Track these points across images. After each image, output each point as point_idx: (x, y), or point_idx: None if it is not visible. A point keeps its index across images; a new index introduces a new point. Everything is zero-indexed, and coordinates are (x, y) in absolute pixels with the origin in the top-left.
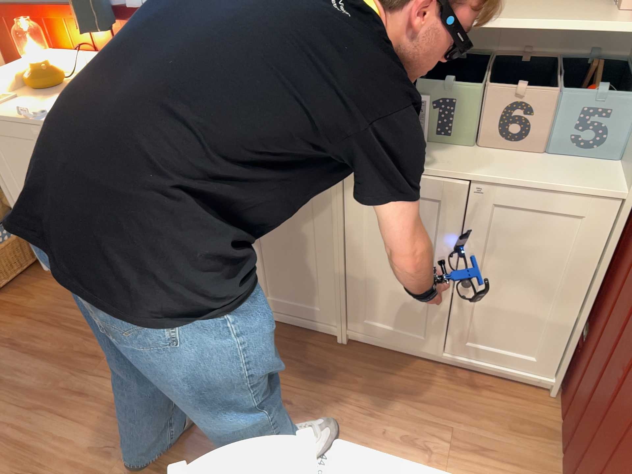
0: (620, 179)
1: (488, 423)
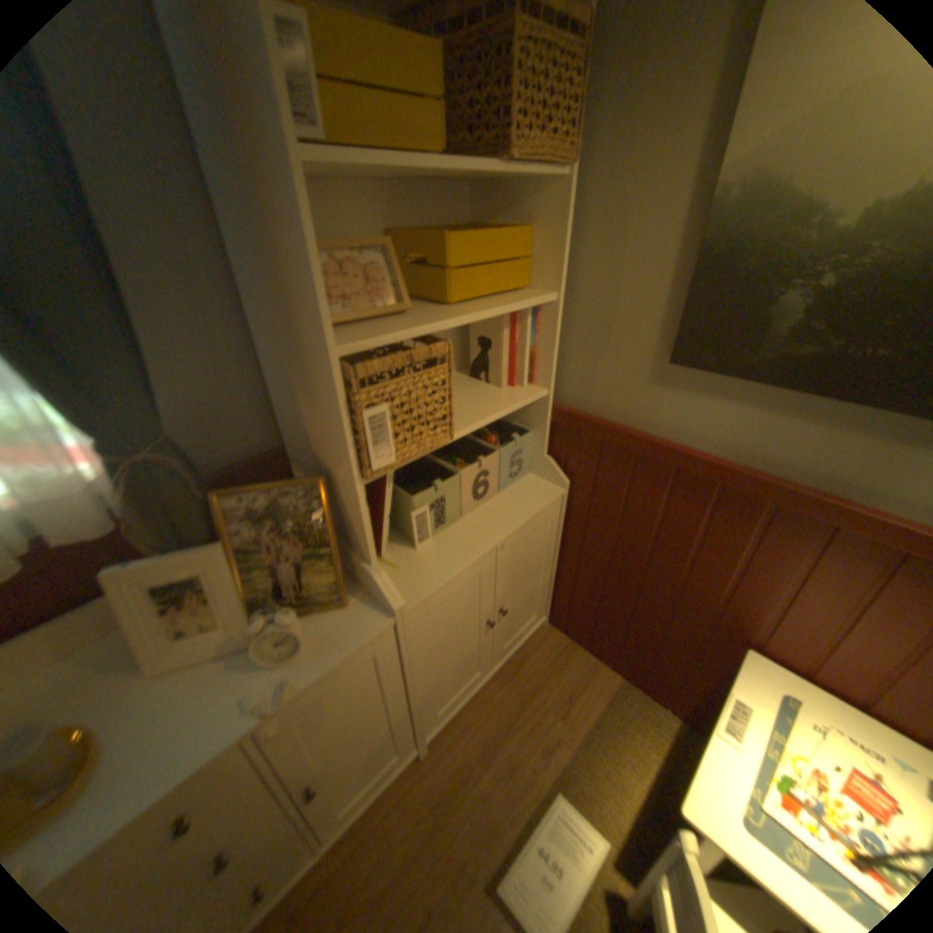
0: (552, 480)
1: (554, 681)
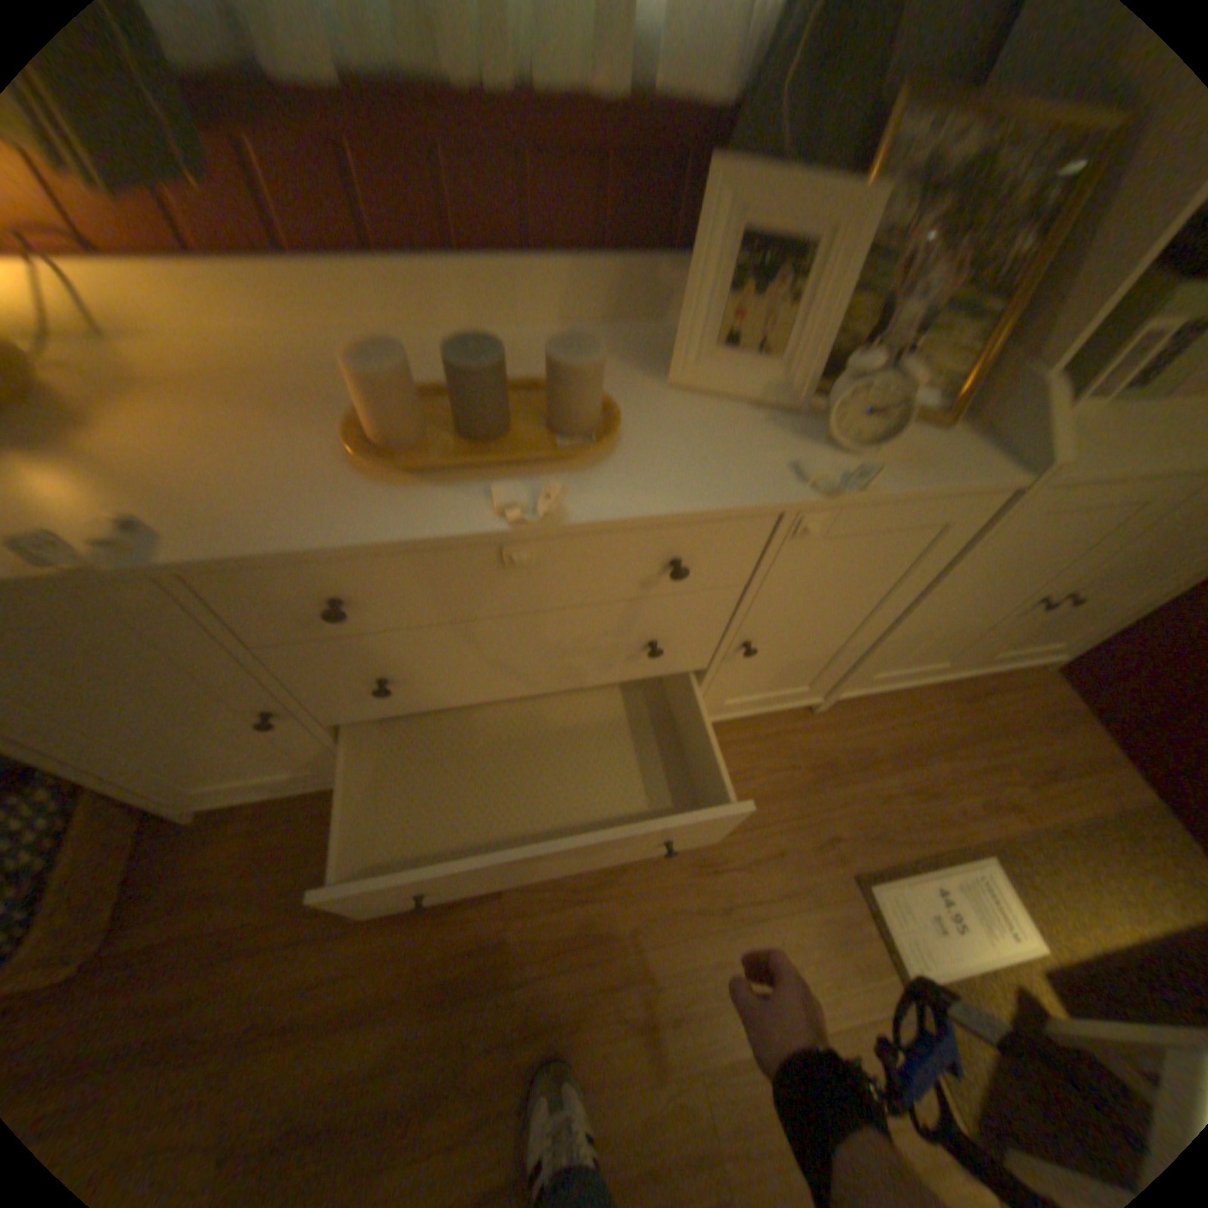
0: None
1: (1039, 742)
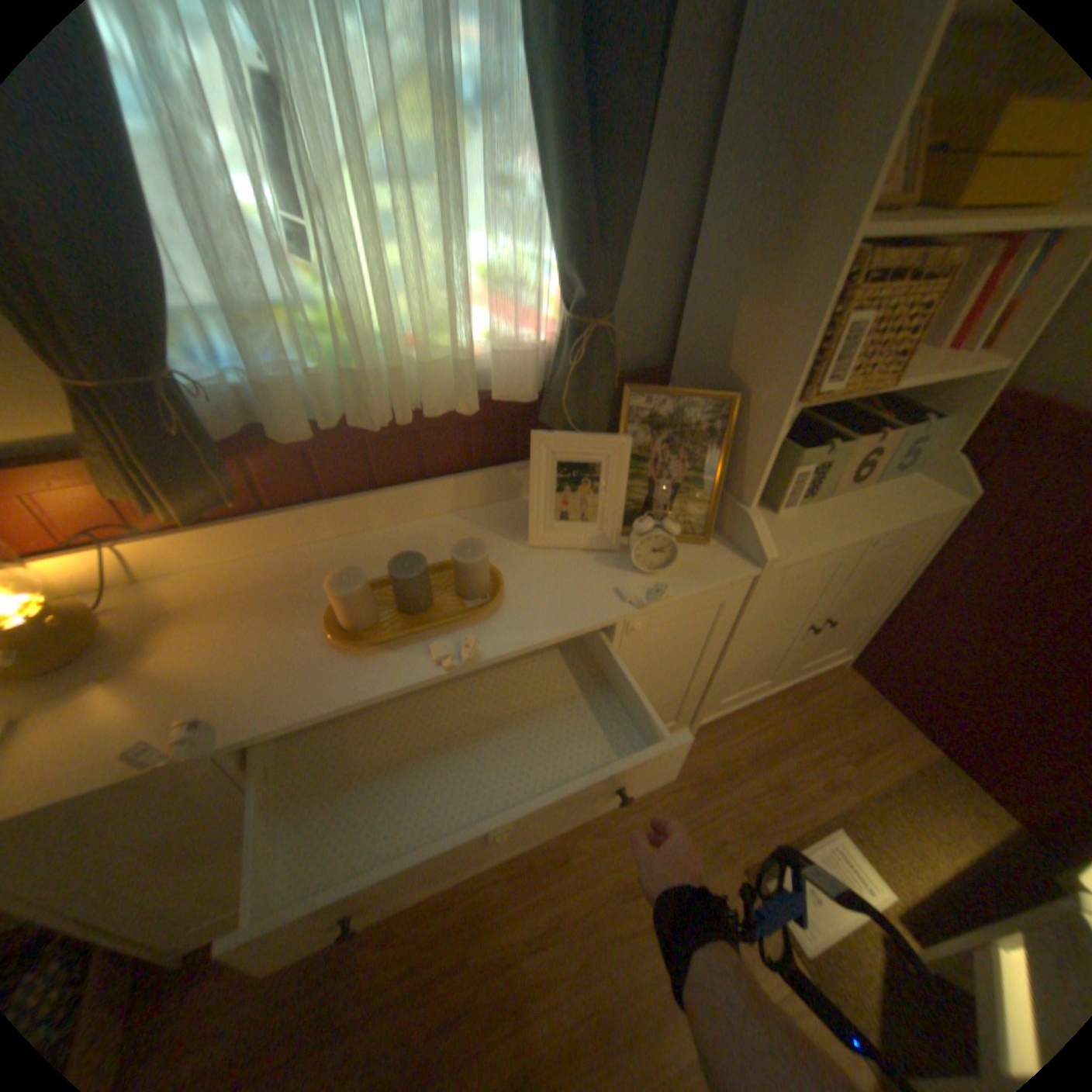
0: (953, 488)
1: (850, 726)
